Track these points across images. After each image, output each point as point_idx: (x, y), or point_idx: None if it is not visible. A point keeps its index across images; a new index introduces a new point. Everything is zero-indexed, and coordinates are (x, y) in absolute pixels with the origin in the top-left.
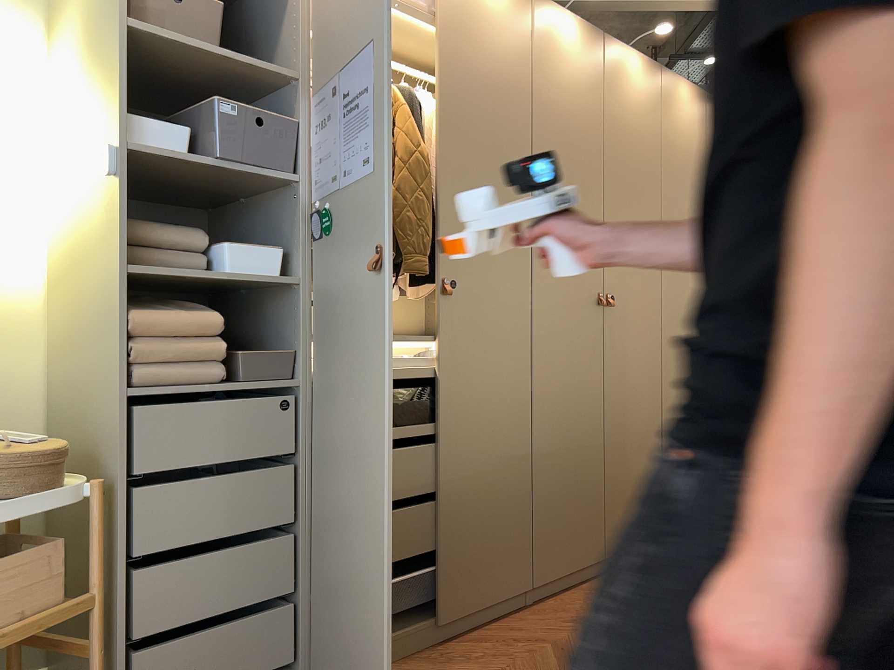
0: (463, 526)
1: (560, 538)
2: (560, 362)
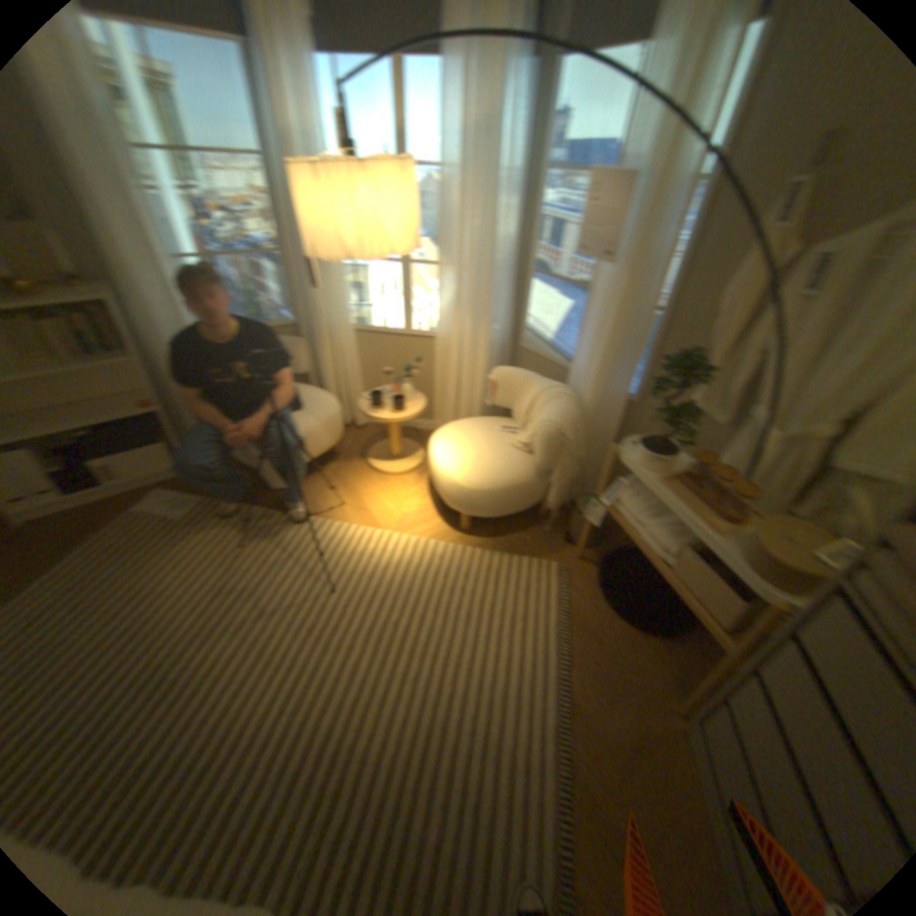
0: None
1: None
2: None
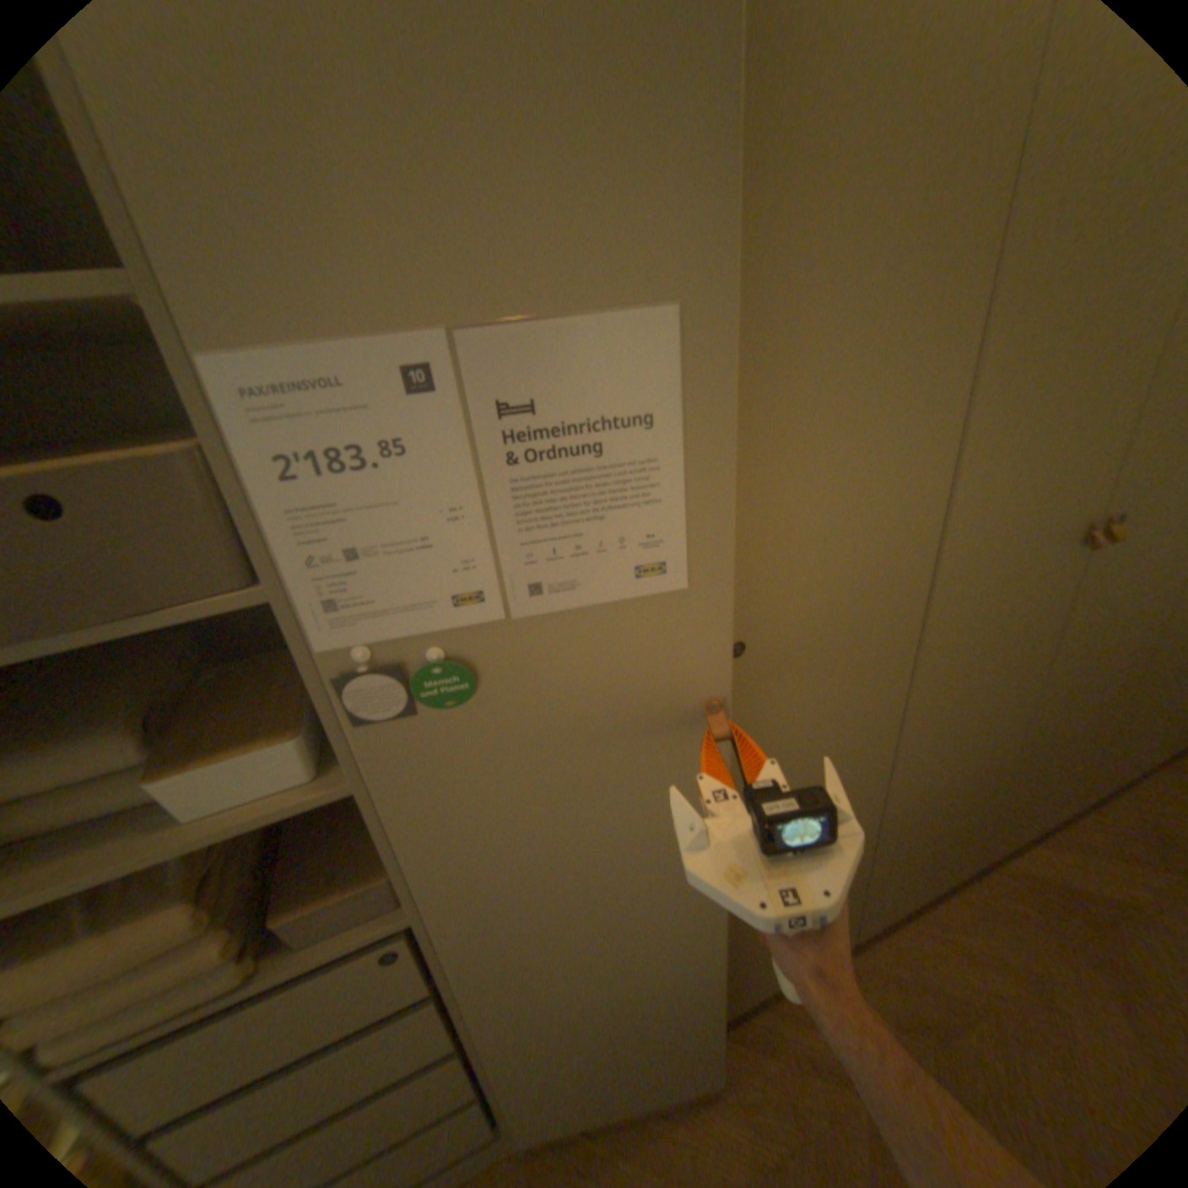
0: (748, 942)
1: (911, 885)
2: (964, 681)
